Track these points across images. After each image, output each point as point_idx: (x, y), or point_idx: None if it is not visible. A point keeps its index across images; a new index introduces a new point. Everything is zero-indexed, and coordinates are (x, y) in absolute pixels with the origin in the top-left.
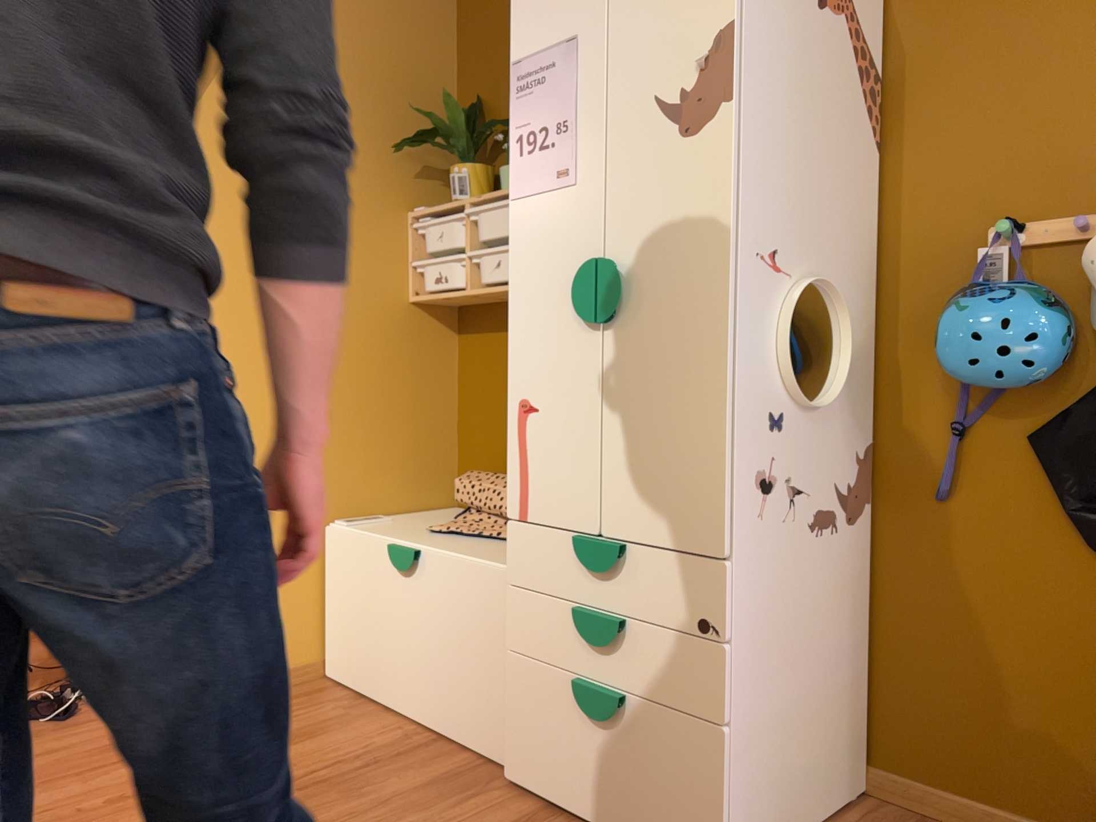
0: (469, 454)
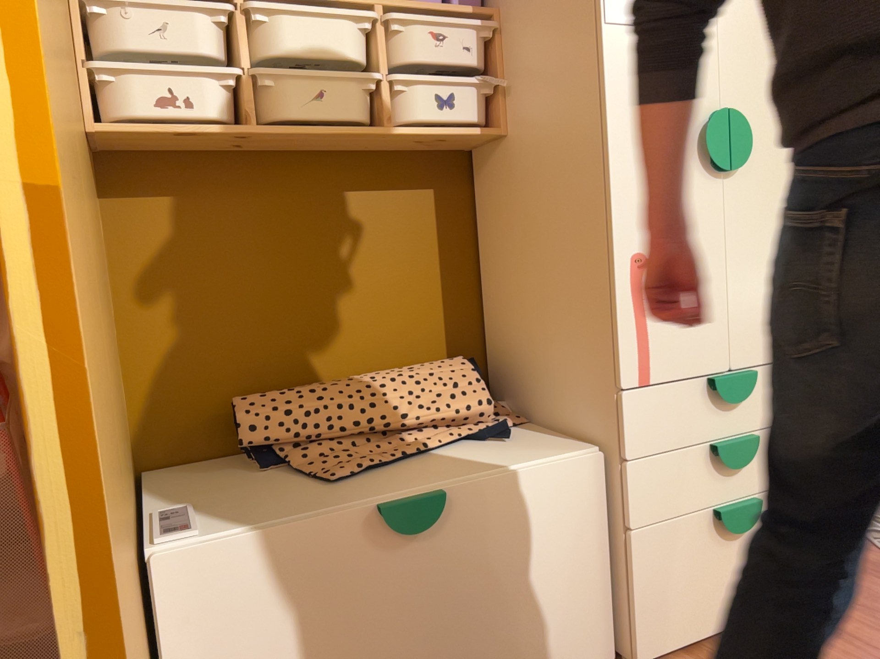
0: (162, 384)
